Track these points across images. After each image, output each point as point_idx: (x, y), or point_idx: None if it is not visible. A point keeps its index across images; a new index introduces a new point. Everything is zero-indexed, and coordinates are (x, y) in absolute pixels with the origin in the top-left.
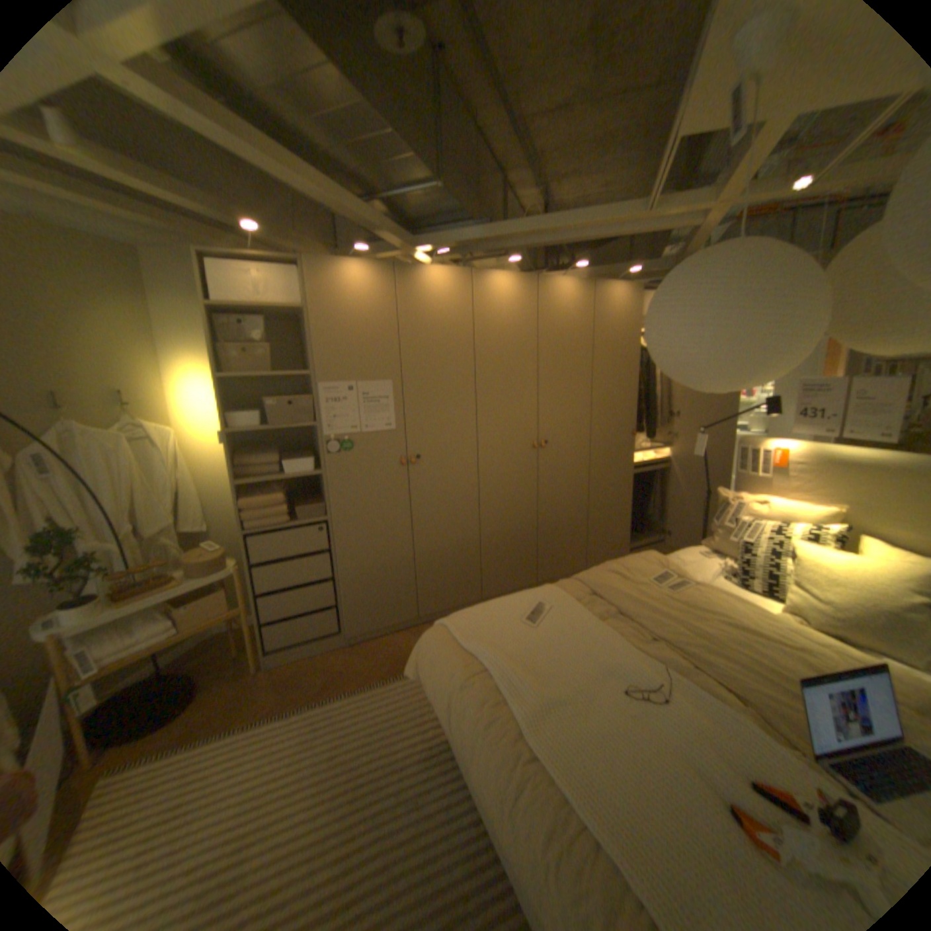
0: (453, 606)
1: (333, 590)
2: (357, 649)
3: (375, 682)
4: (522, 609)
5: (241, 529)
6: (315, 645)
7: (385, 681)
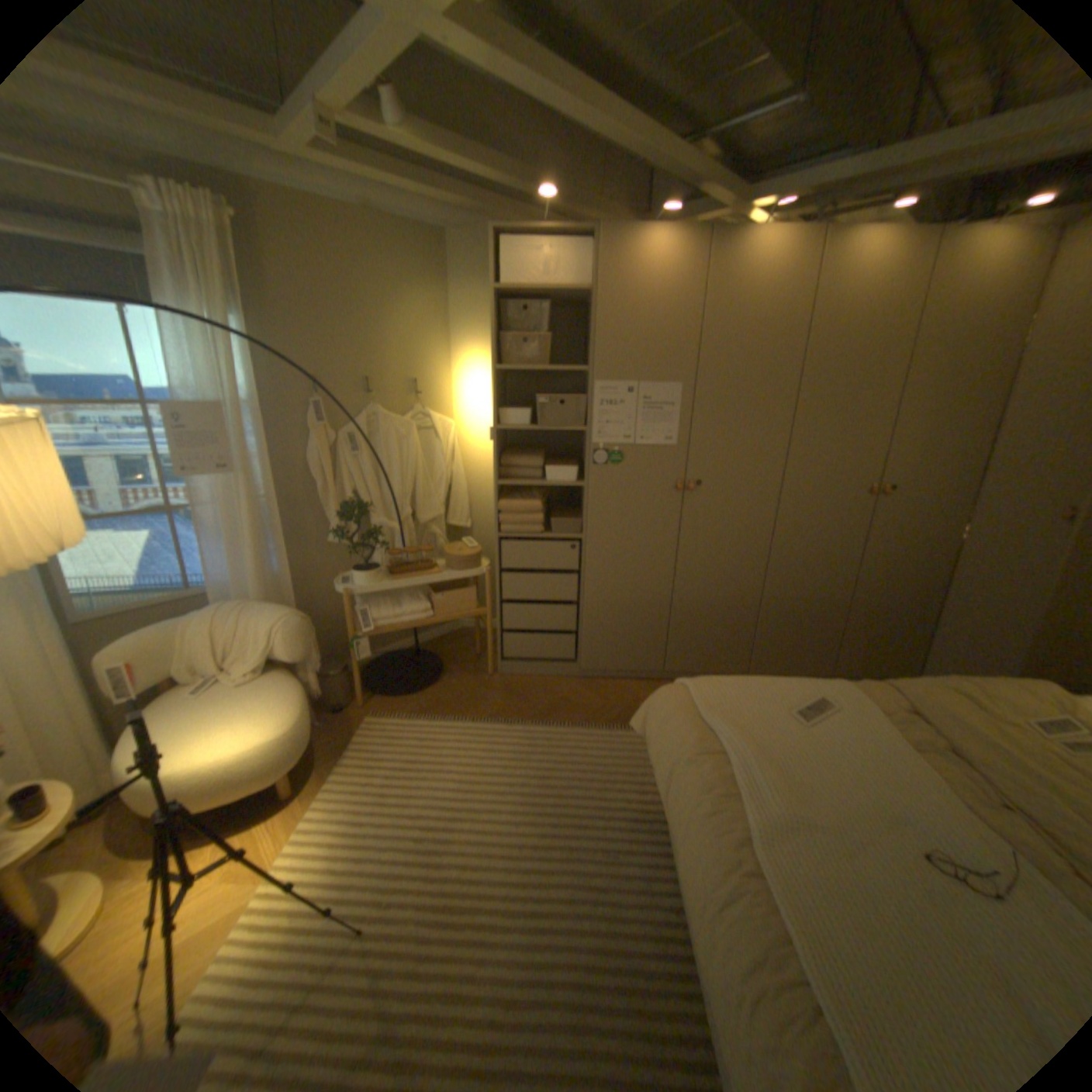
0: (709, 671)
1: (576, 614)
2: (591, 682)
3: (602, 722)
4: (795, 699)
5: (498, 530)
6: (550, 665)
7: (612, 725)
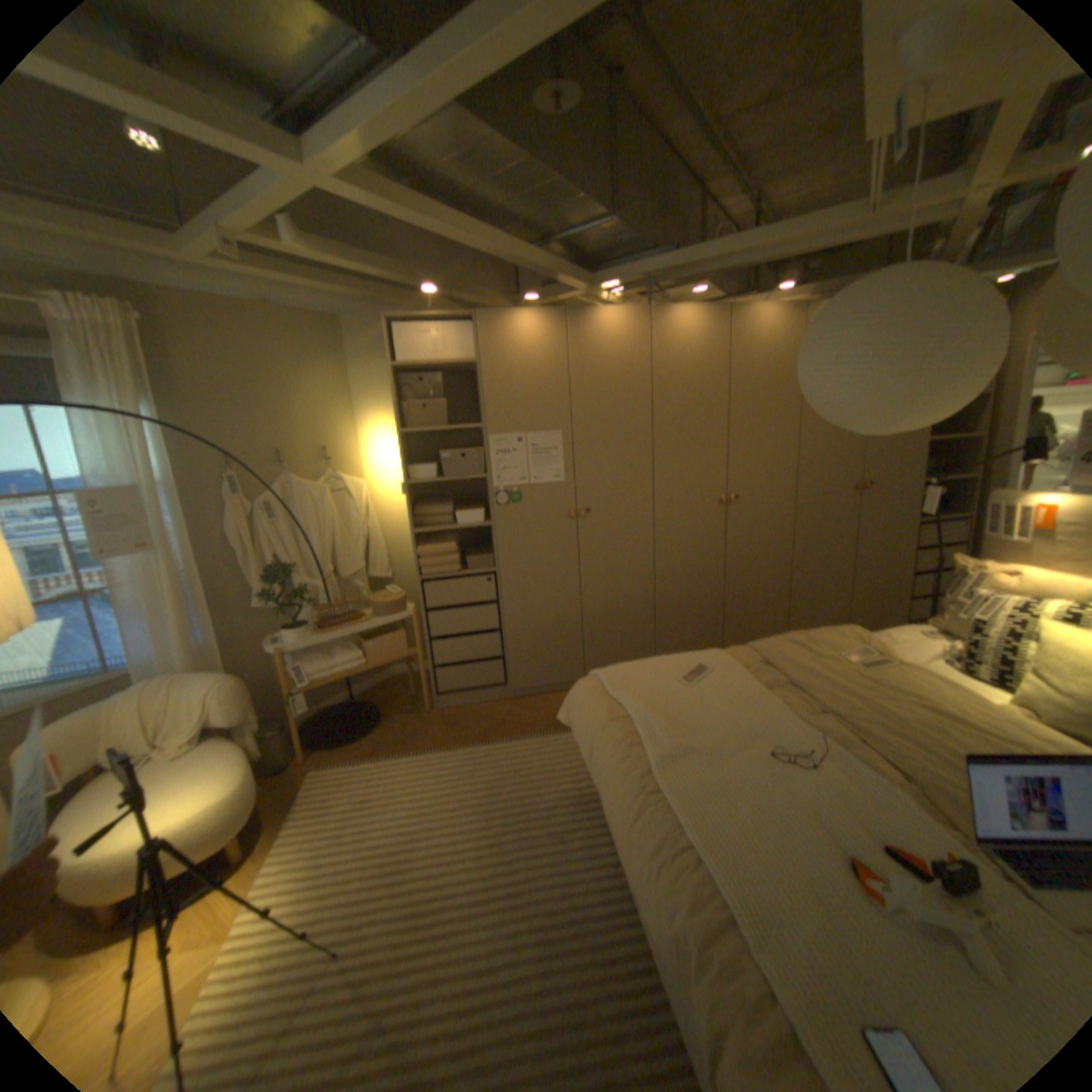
0: None
1: (500, 640)
2: (523, 701)
3: (537, 732)
4: (680, 669)
5: (419, 574)
6: (483, 692)
7: (546, 733)
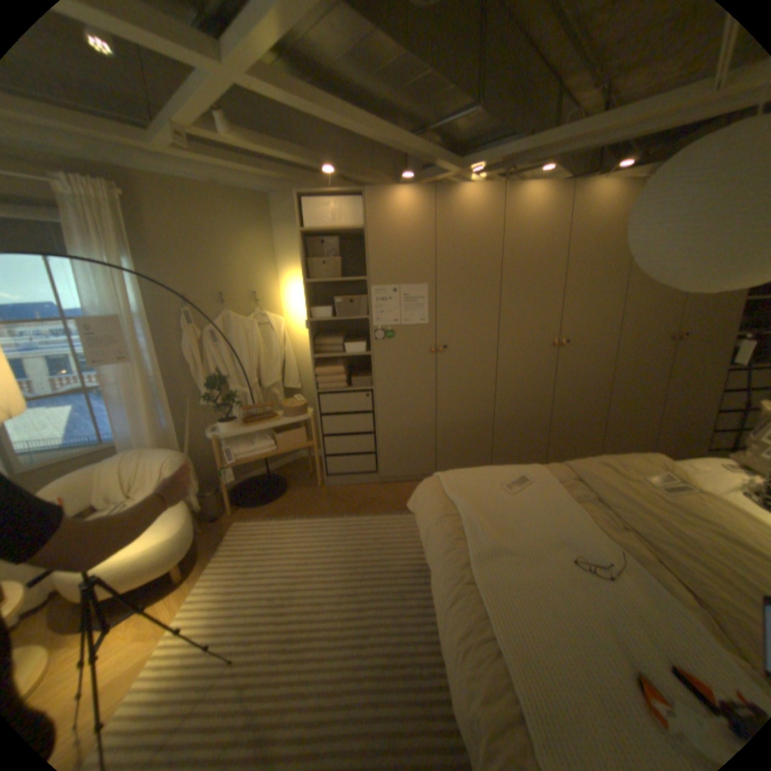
0: None
1: (374, 440)
2: (388, 486)
3: (395, 511)
4: (506, 478)
5: (317, 388)
6: (360, 476)
7: (402, 512)
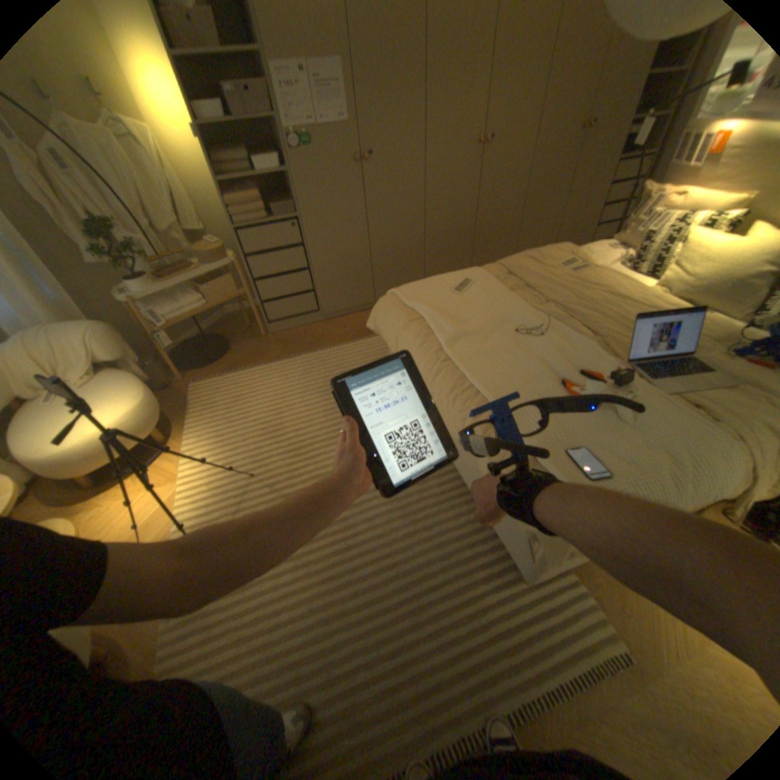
0: None
1: (308, 277)
2: (331, 321)
3: (346, 340)
4: (450, 283)
5: (230, 223)
6: (301, 318)
7: (352, 340)
